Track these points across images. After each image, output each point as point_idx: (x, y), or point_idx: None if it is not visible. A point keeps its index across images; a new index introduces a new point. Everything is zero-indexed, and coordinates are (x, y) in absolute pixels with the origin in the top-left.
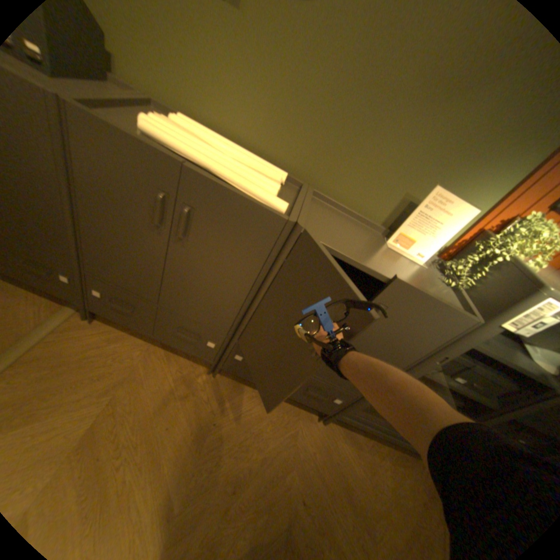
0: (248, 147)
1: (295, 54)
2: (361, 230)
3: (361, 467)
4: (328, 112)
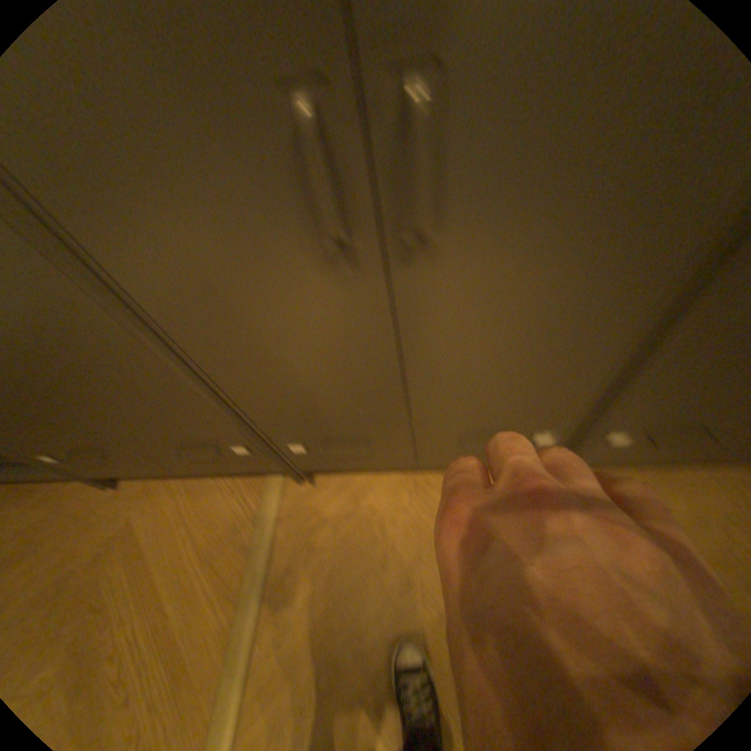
0: None
1: None
2: None
3: None
4: None
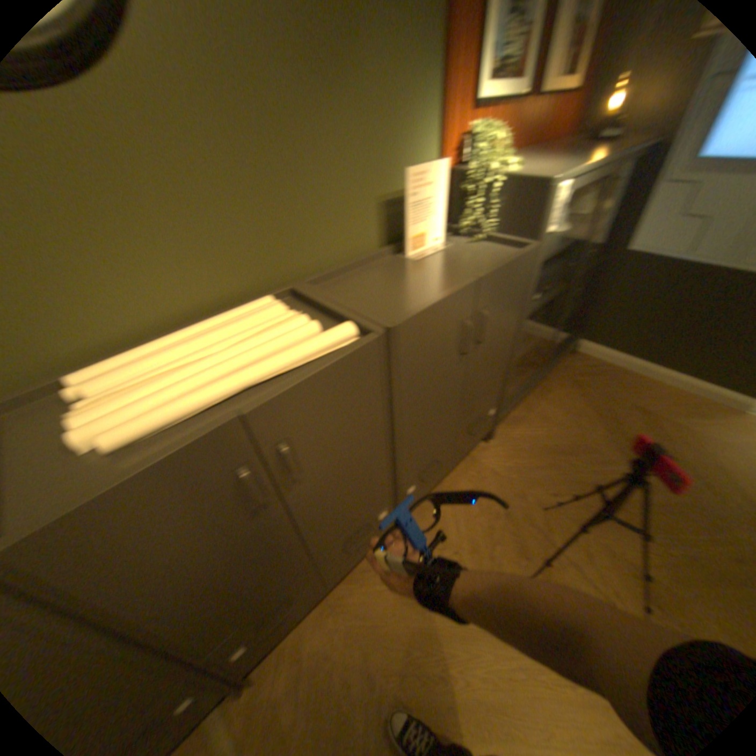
0: (191, 315)
1: (144, 155)
2: (383, 270)
3: (540, 427)
4: (245, 189)
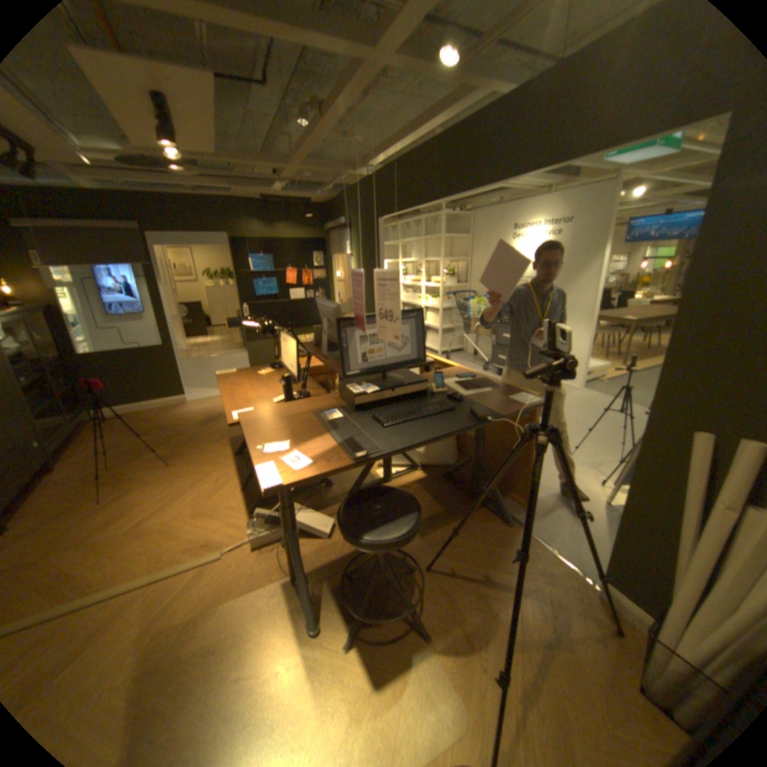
0: None
1: None
2: None
3: (85, 451)
4: None
